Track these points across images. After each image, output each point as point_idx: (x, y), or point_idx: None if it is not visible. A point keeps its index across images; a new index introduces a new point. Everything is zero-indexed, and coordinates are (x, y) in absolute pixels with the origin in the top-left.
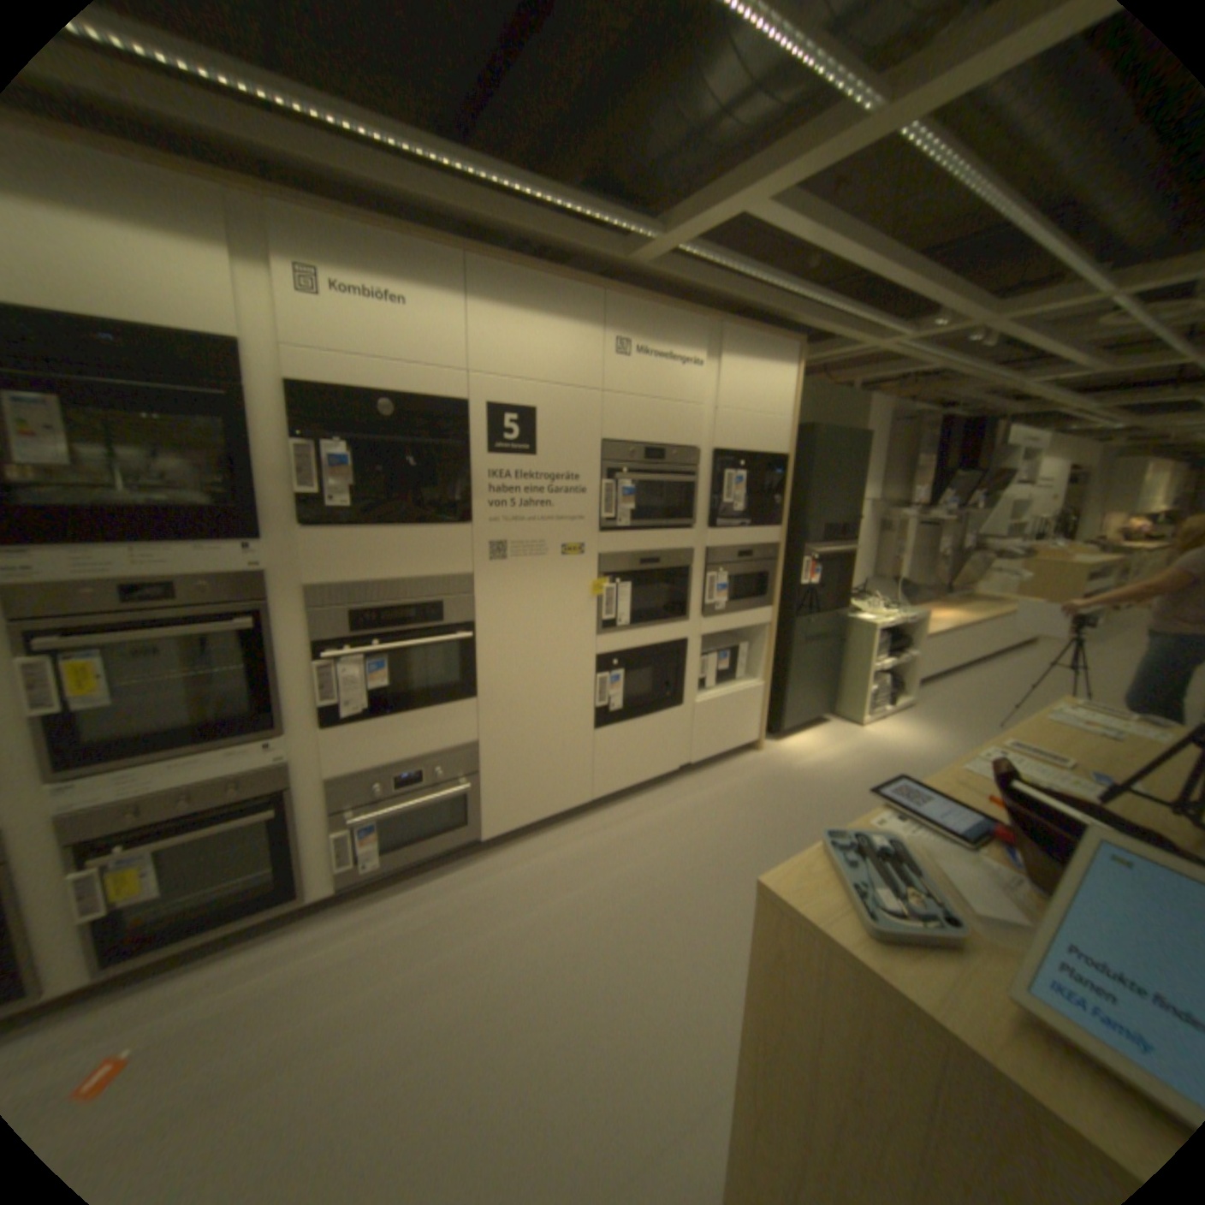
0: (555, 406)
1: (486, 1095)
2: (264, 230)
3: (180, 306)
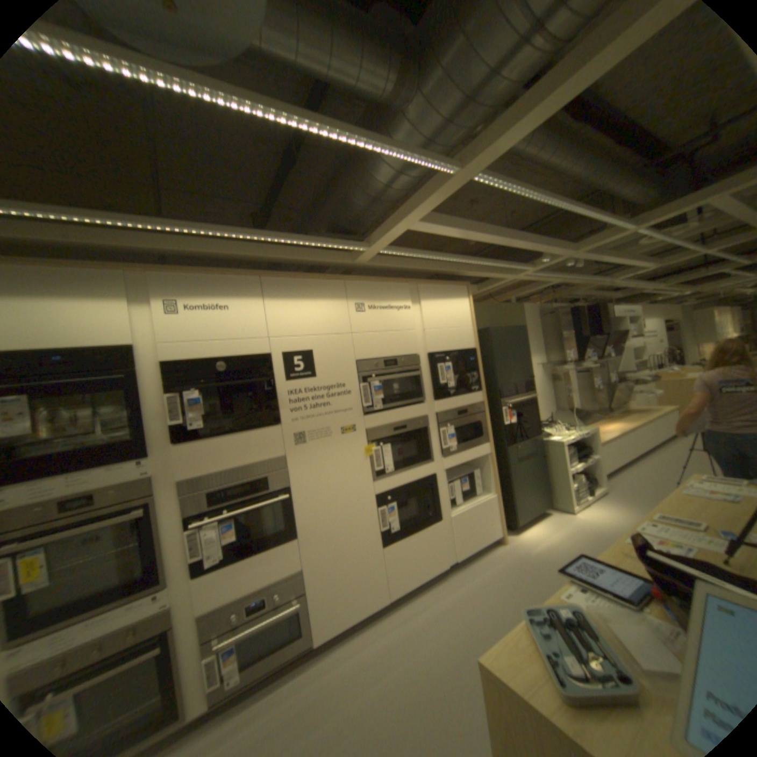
0: (323, 347)
1: None
2: (146, 287)
3: (99, 334)
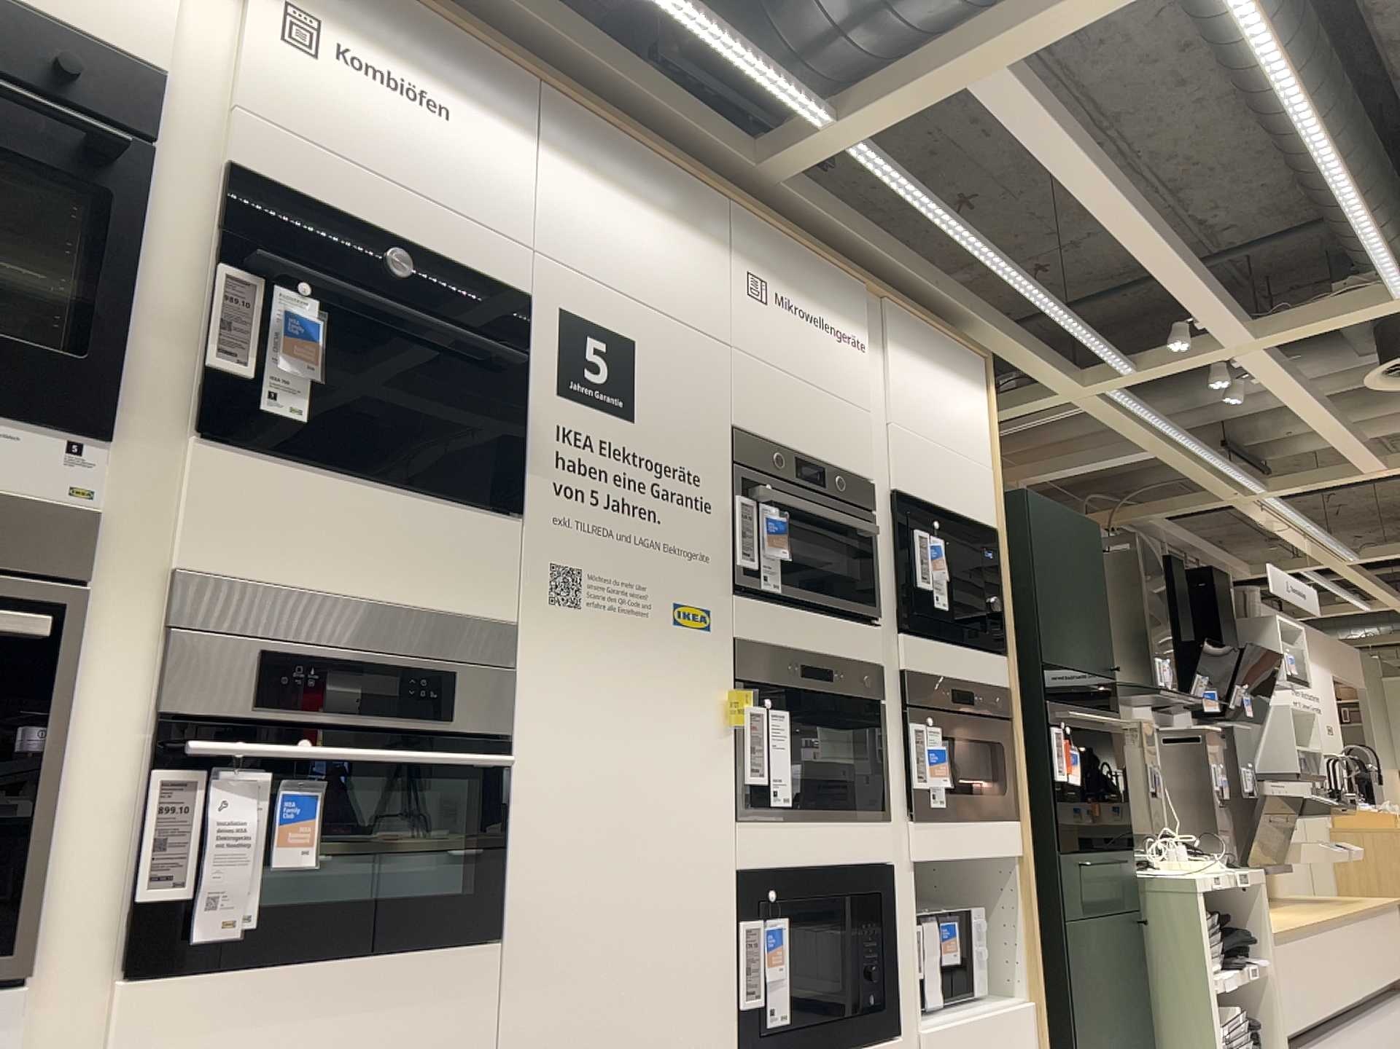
0: (663, 345)
1: None
2: None
3: None
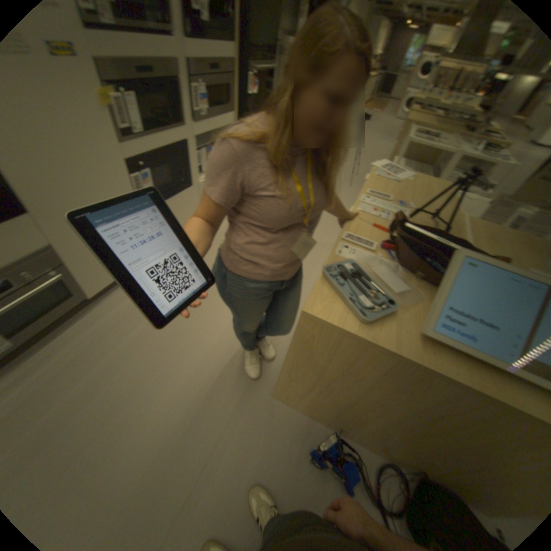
0: None
1: (157, 415)
2: None
3: None
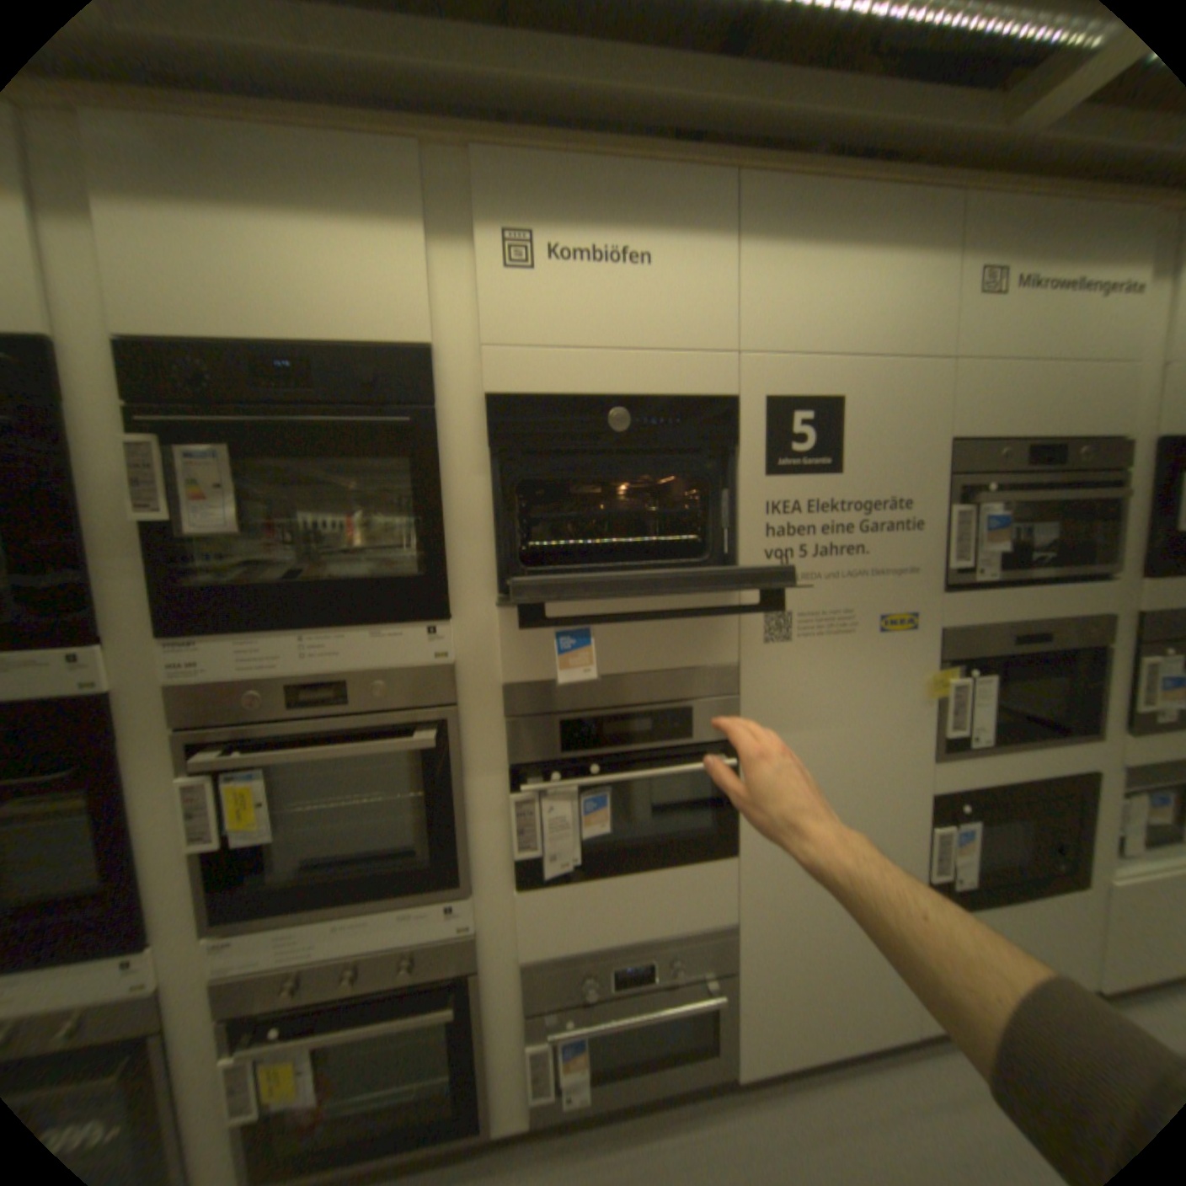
0: (875, 390)
1: None
2: (467, 191)
3: (363, 309)
